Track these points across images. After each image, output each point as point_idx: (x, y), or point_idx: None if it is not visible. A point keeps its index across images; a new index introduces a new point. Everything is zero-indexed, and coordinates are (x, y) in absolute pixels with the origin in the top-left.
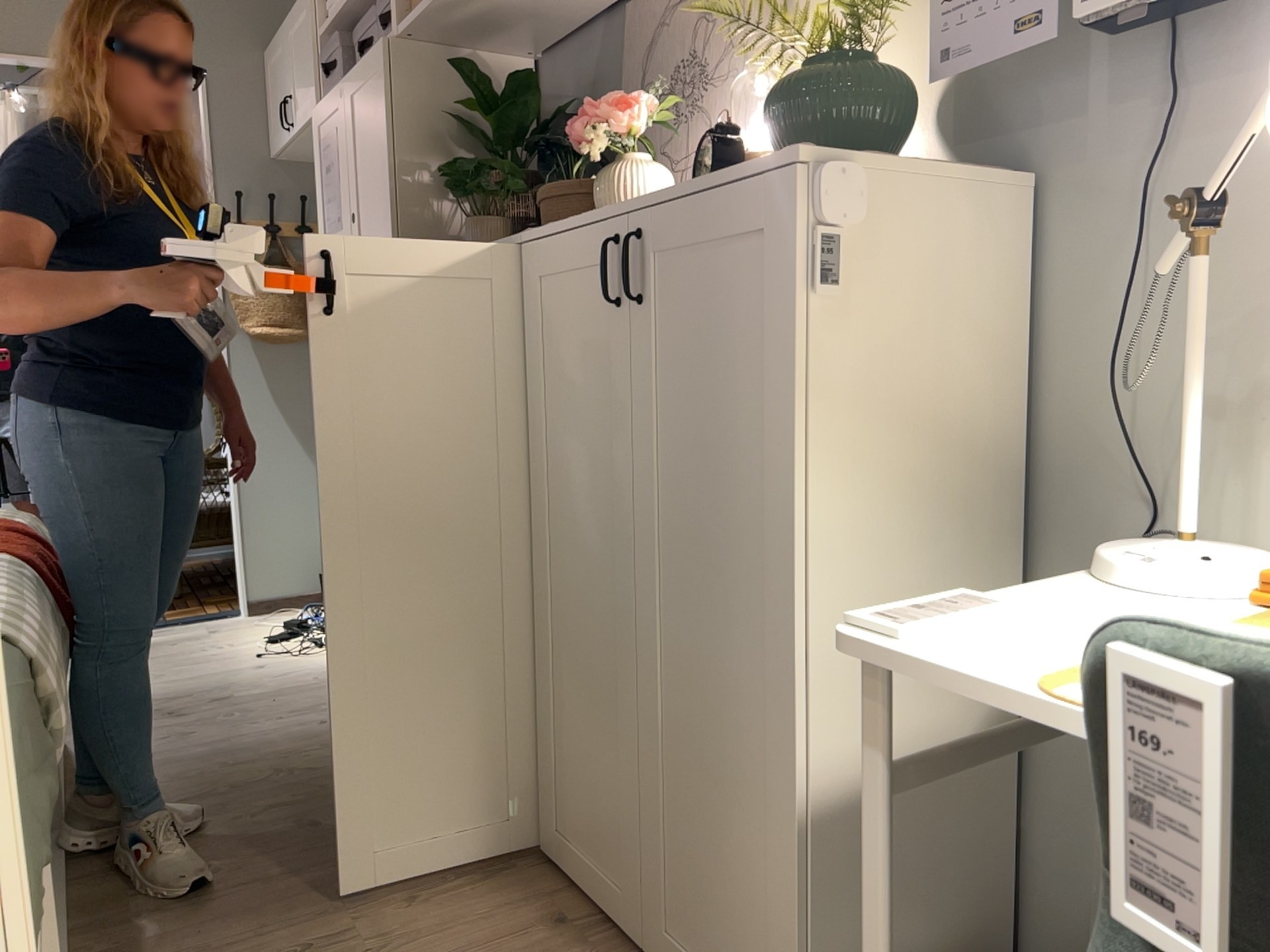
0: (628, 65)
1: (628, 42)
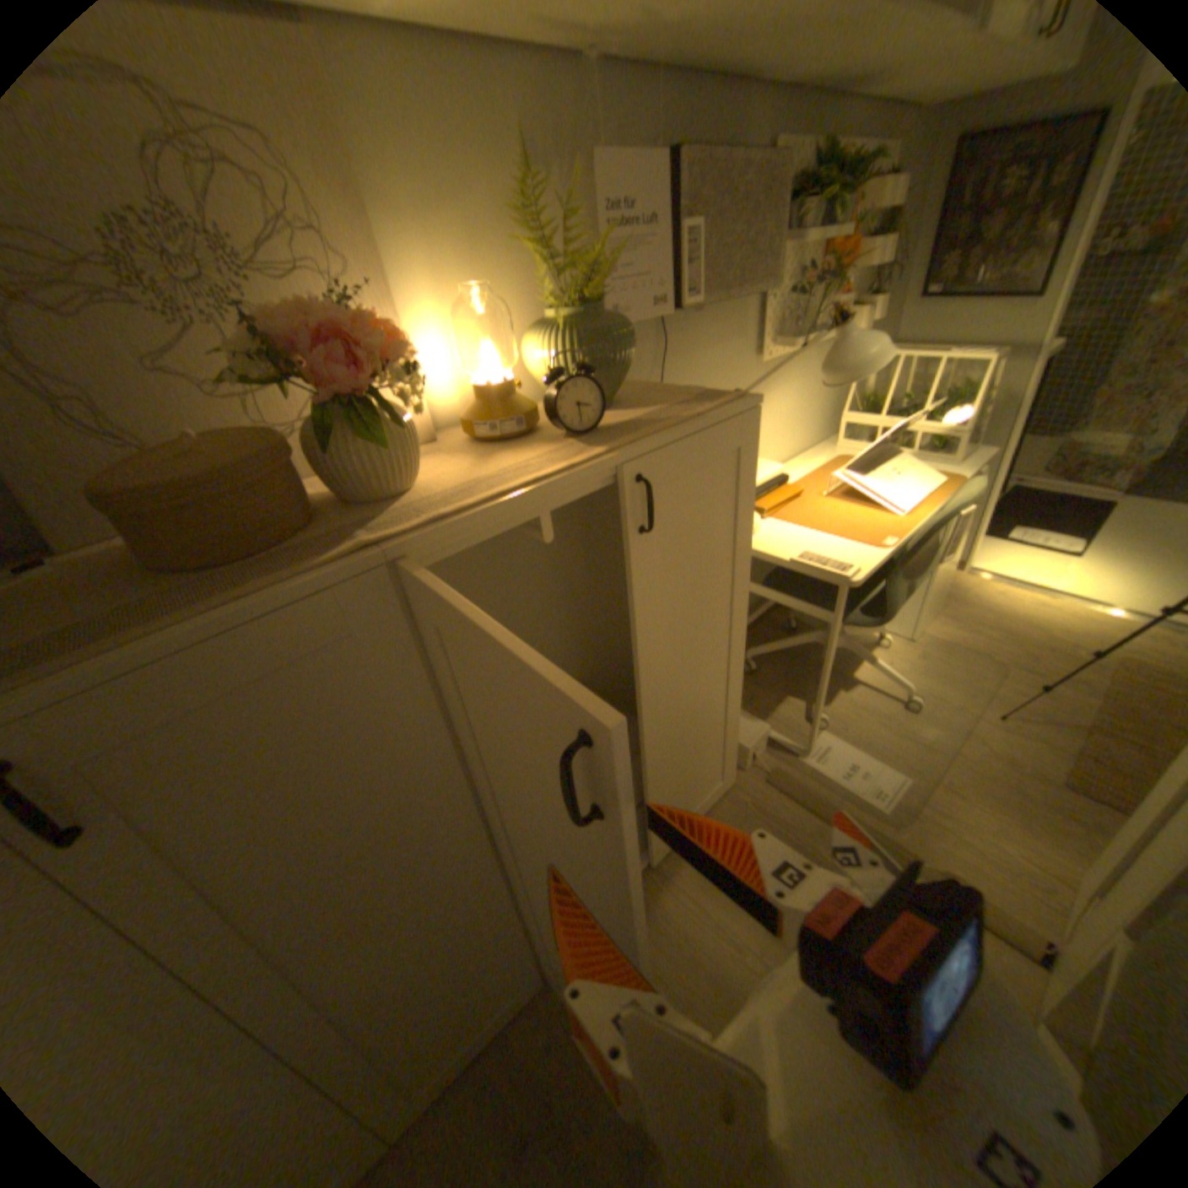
0: None
1: None
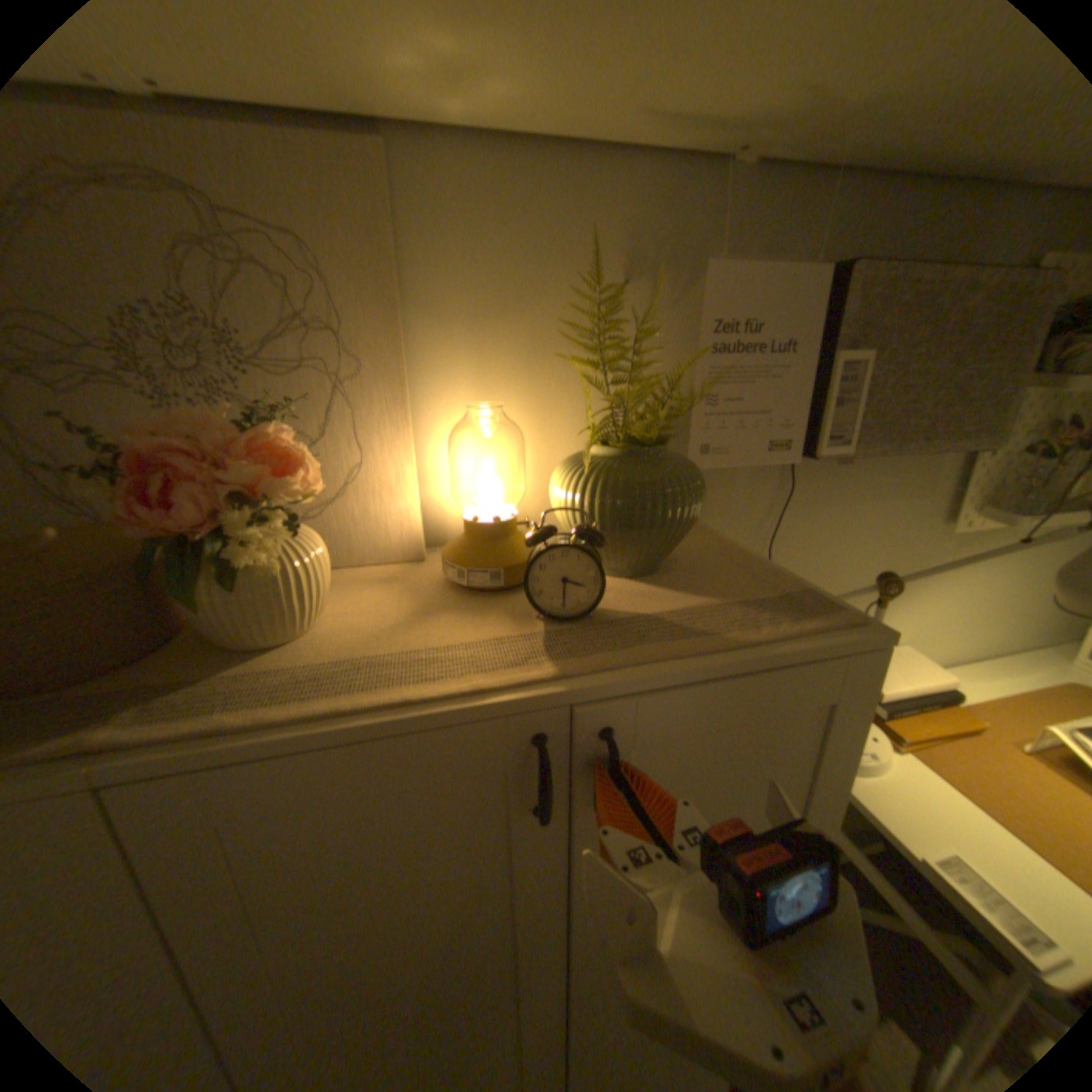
0: None
1: None
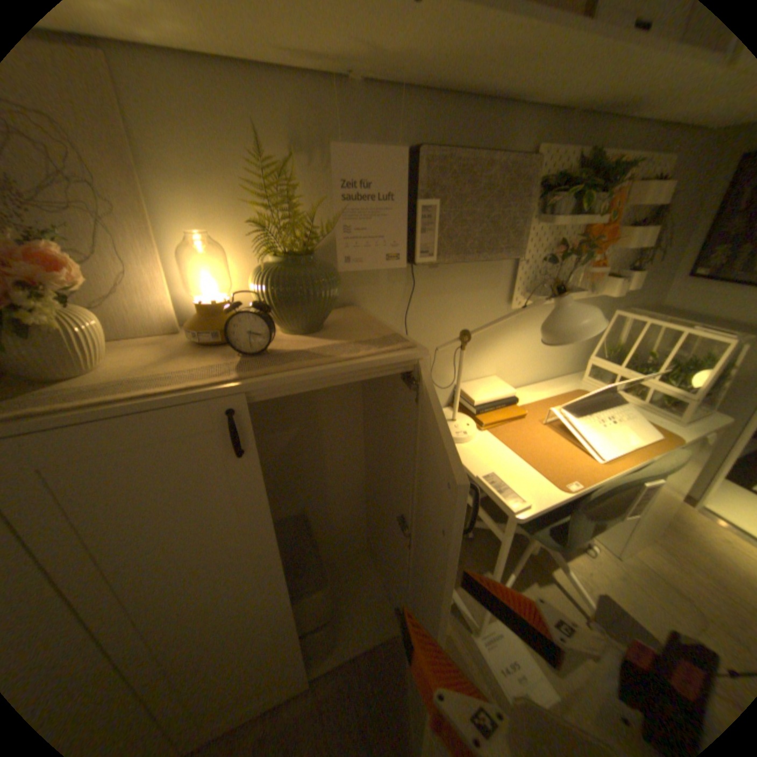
0: None
1: None
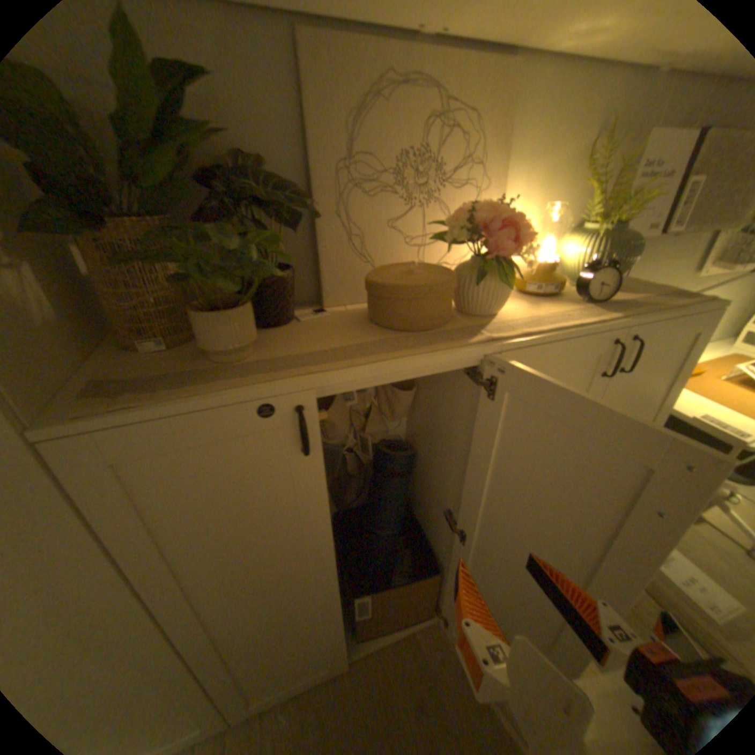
0: (311, 112)
1: (309, 83)
